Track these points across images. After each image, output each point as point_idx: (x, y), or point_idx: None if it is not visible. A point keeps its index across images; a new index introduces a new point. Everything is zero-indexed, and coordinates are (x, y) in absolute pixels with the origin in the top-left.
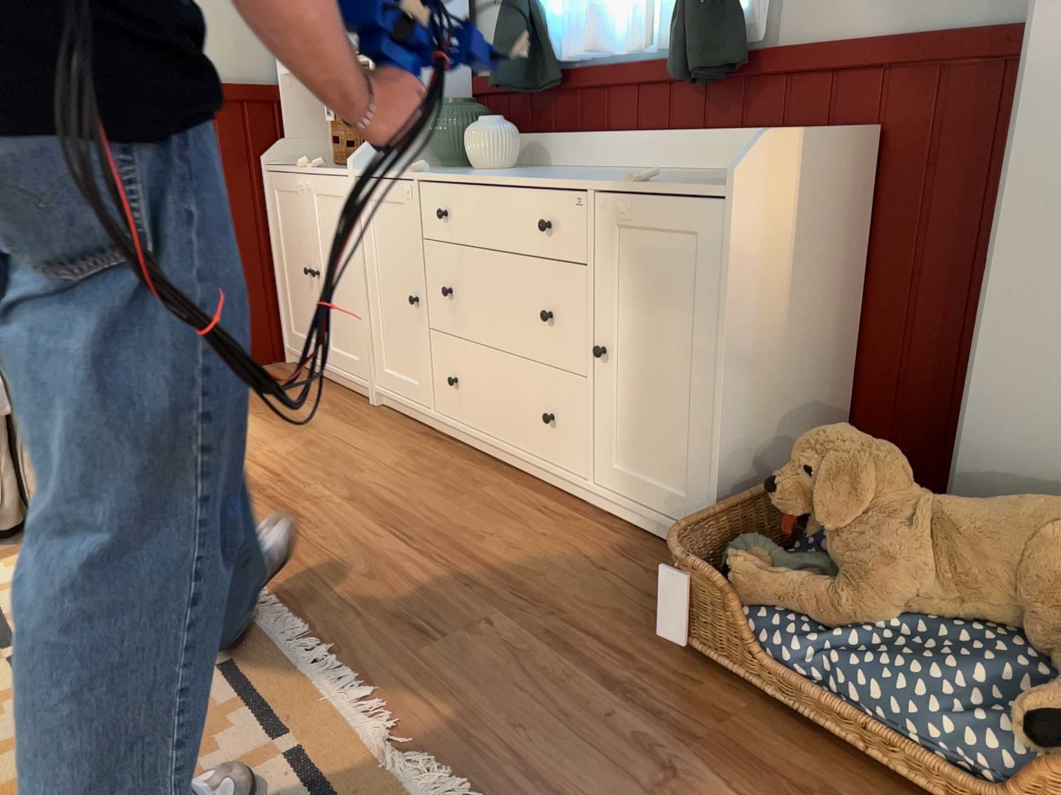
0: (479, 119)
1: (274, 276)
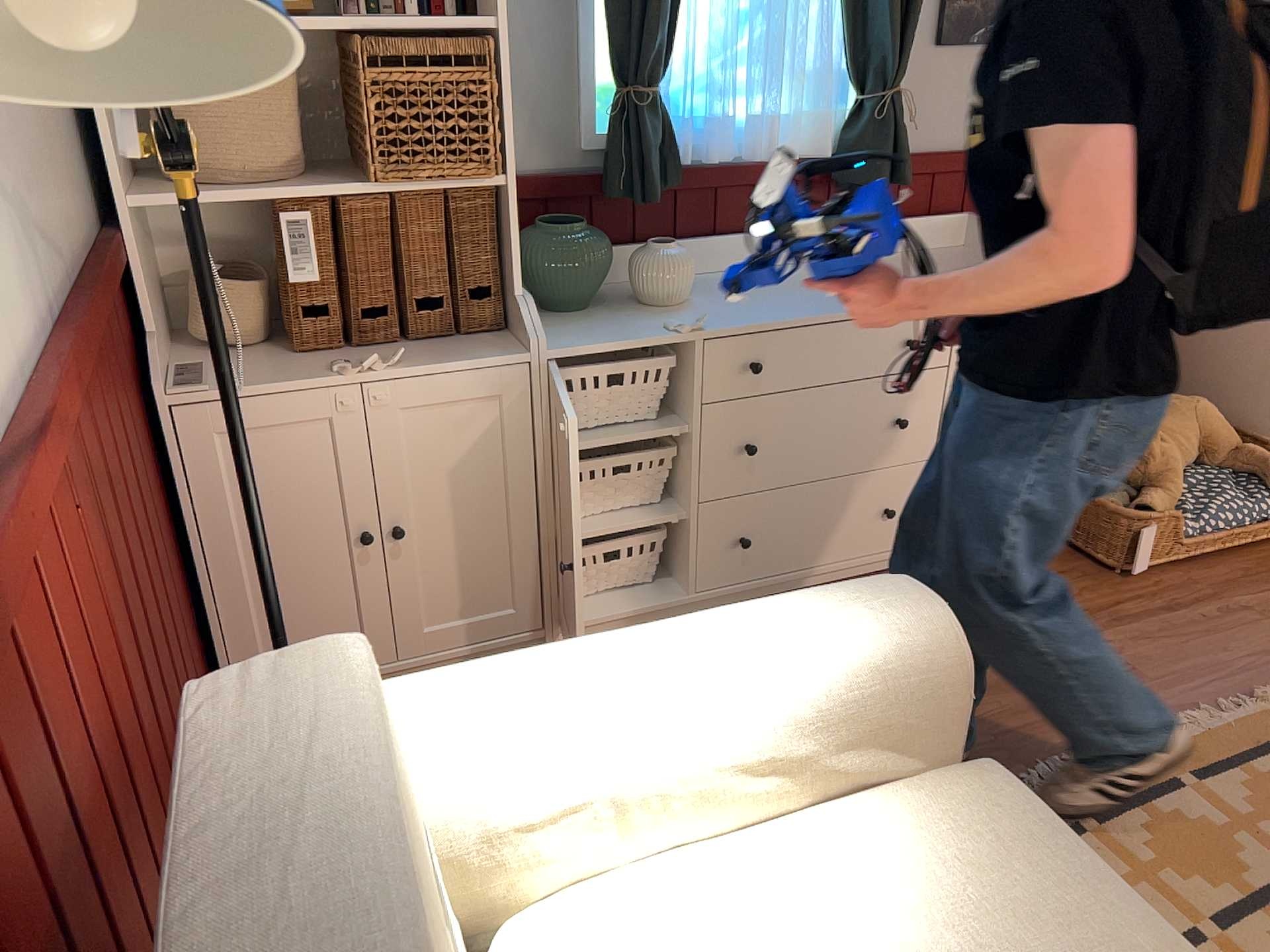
0: (606, 240)
1: (195, 592)
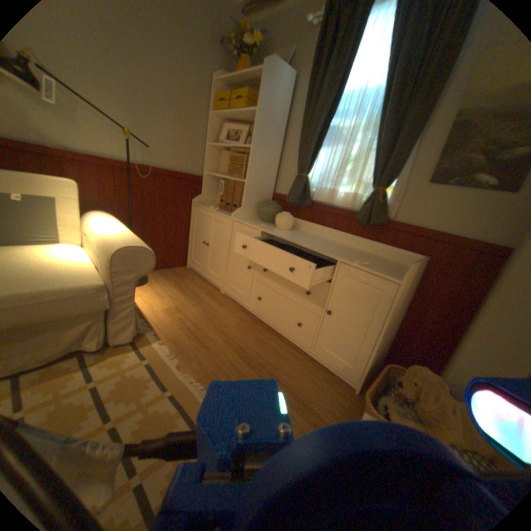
0: (280, 209)
1: (189, 239)
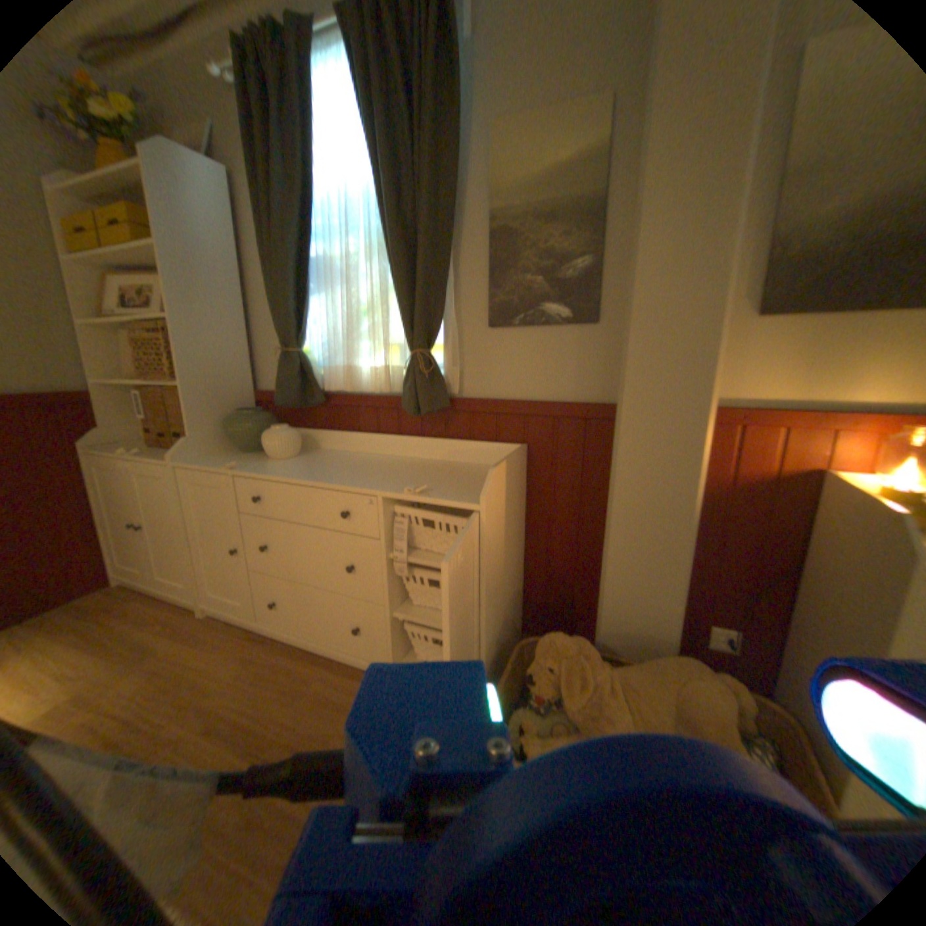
0: (269, 422)
1: (94, 526)
